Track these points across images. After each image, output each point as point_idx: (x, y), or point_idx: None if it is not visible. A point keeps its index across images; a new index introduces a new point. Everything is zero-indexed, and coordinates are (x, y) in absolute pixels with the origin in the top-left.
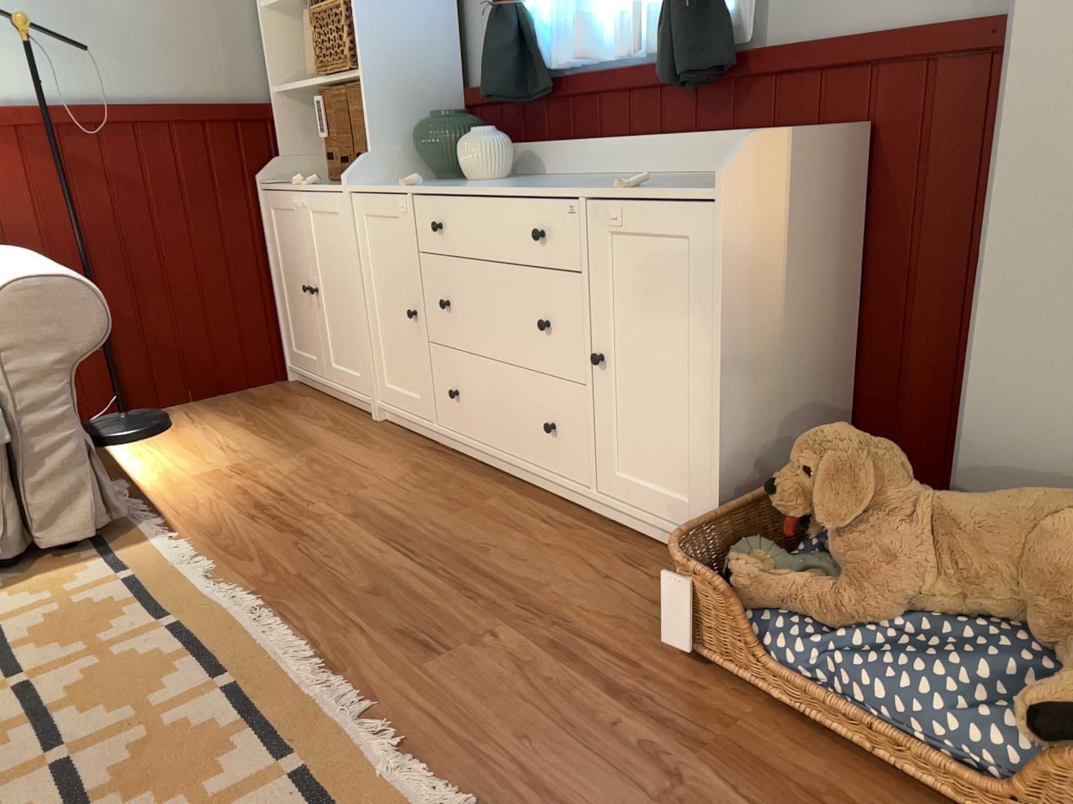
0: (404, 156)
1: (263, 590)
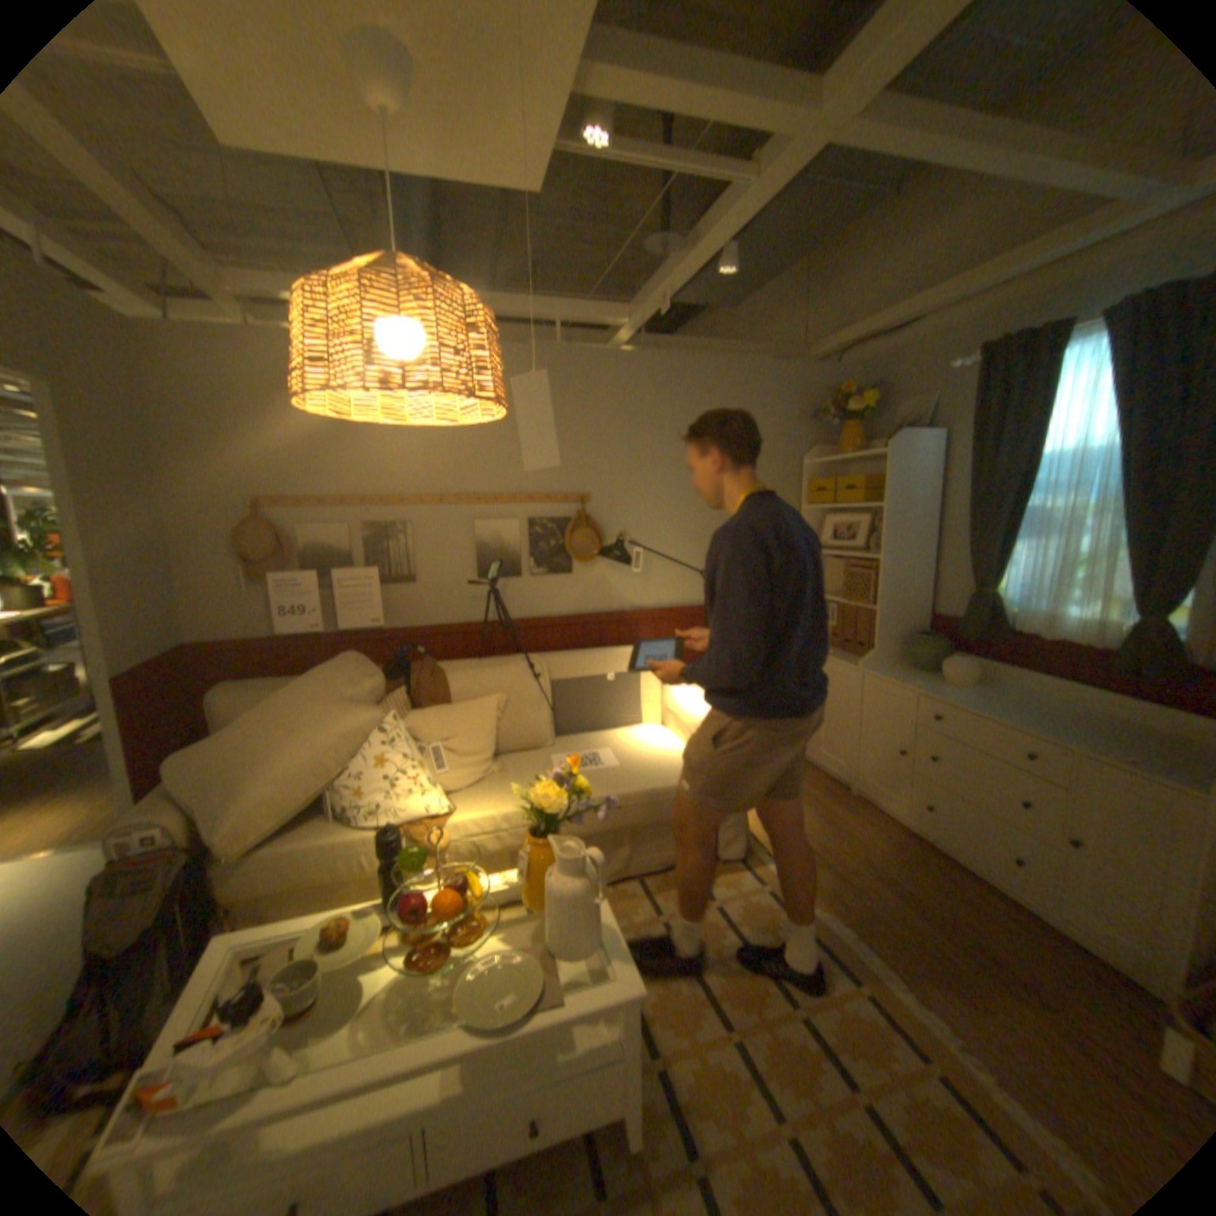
0: (893, 652)
1: (850, 926)
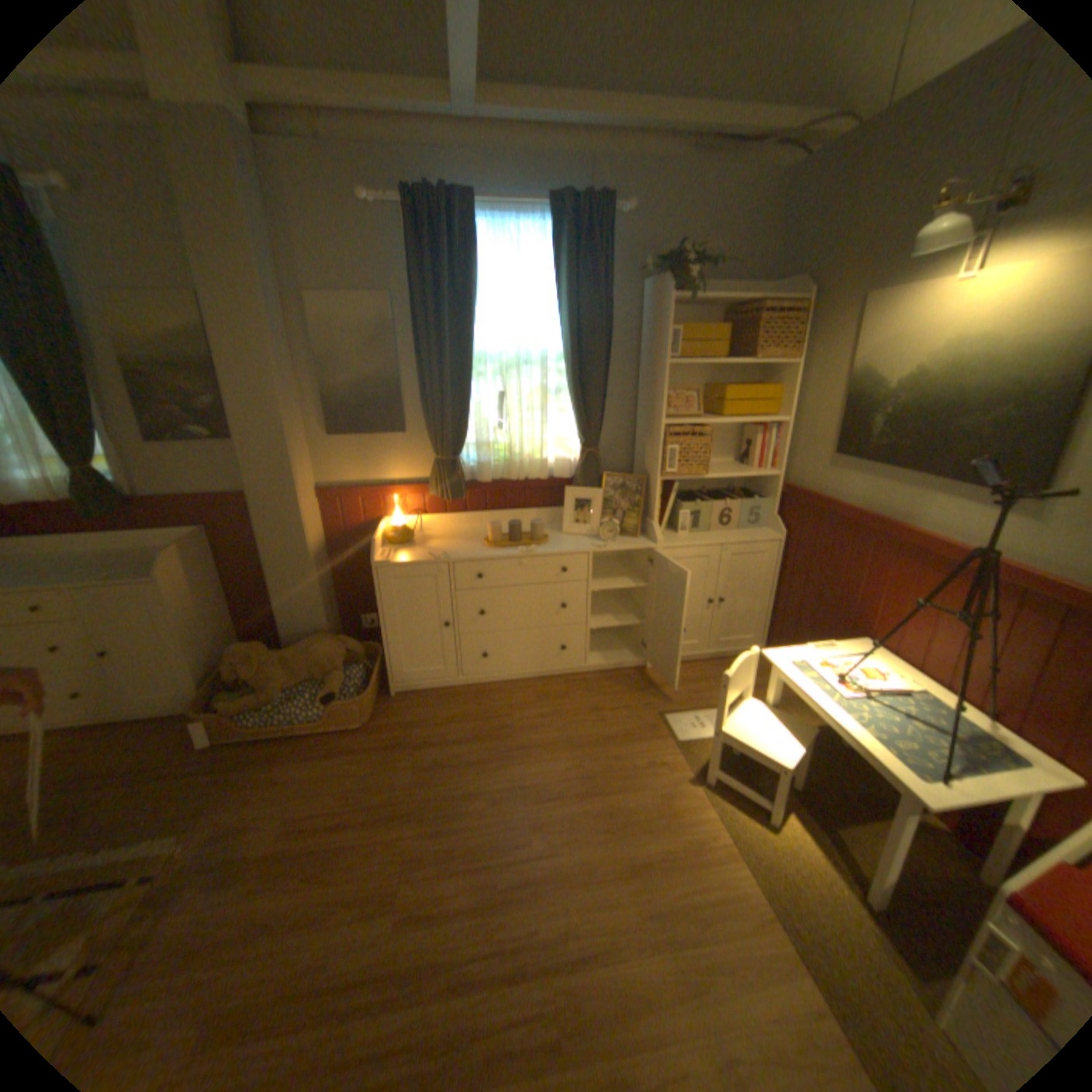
0: None
1: None
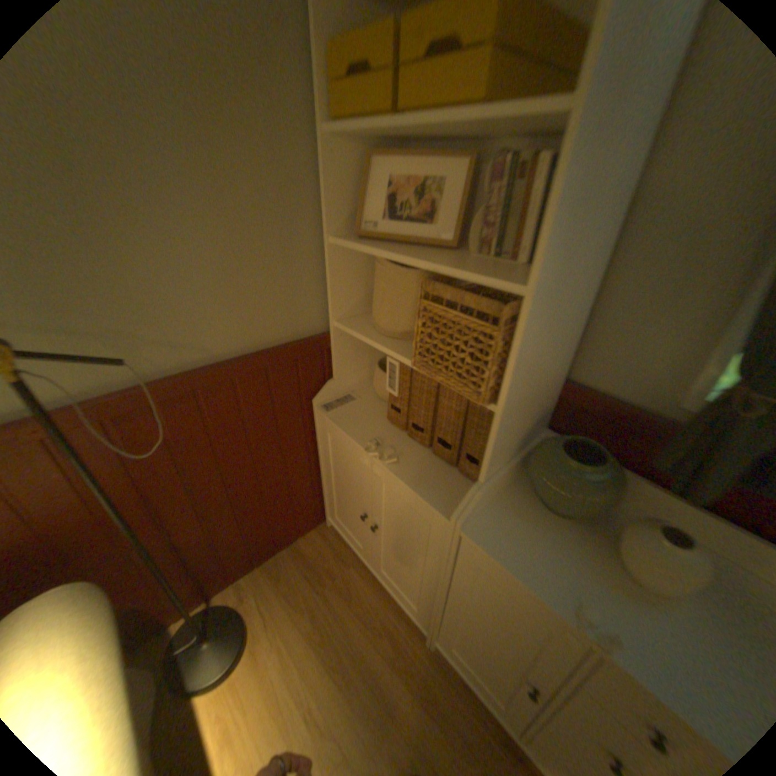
0: (512, 472)
1: None
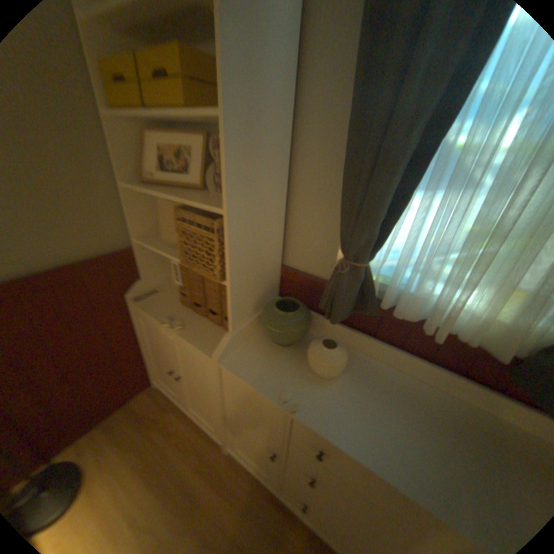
0: (251, 324)
1: None
